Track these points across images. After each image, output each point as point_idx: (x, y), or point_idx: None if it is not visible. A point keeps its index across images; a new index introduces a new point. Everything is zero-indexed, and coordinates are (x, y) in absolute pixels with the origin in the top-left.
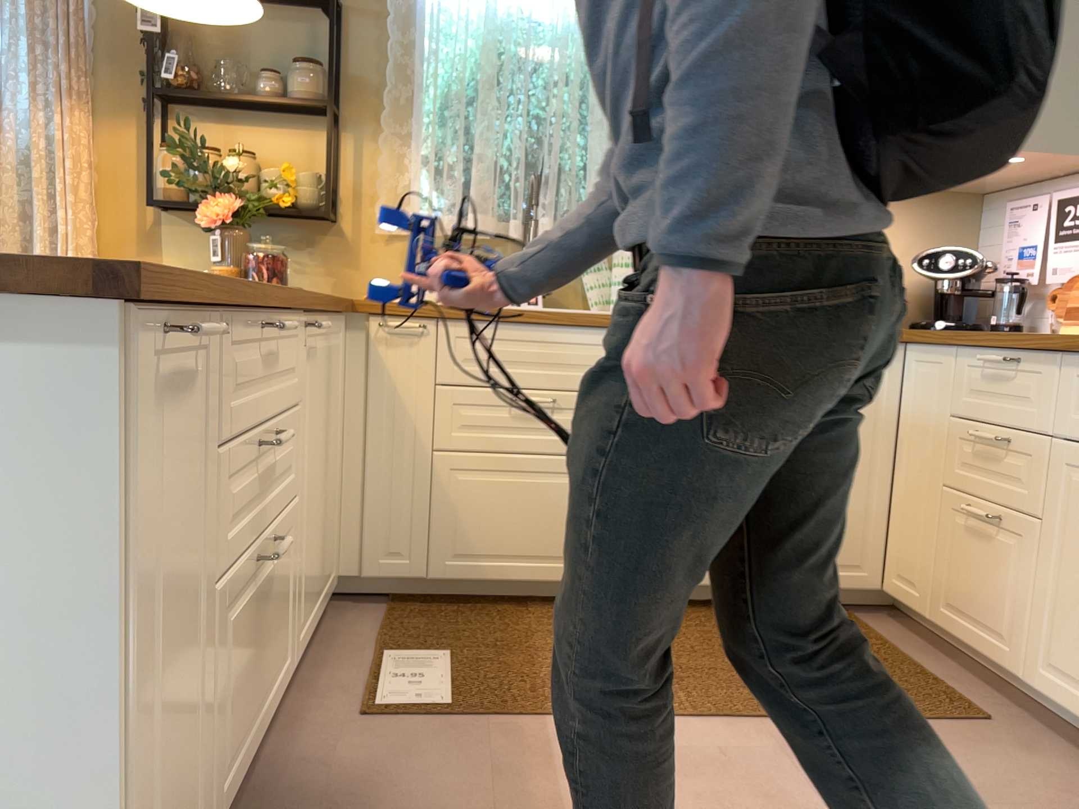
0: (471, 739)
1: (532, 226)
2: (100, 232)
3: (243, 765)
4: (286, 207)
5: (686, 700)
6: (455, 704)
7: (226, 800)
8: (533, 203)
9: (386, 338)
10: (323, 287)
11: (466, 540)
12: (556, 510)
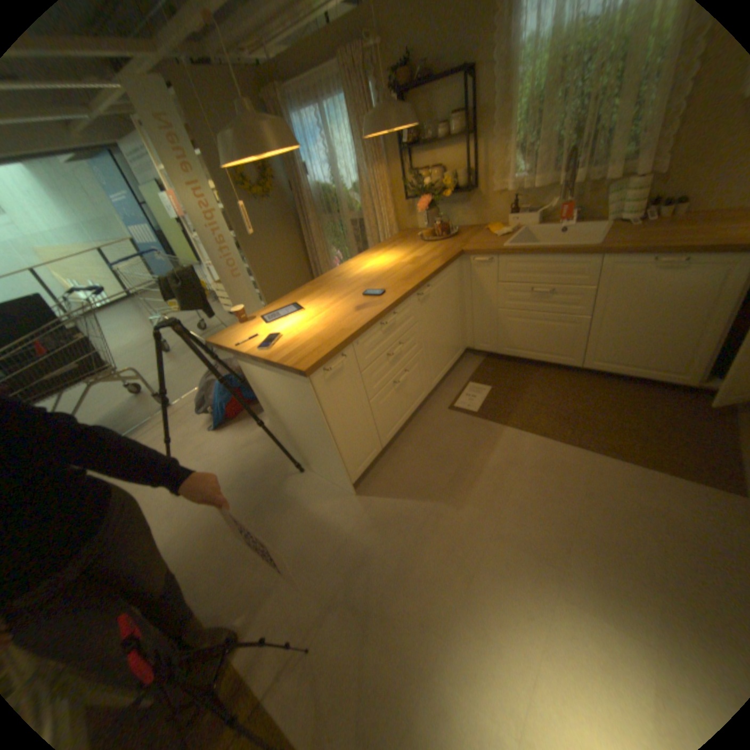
0: (476, 427)
1: (576, 171)
2: (395, 209)
3: (402, 425)
4: (455, 186)
5: (571, 434)
6: (479, 412)
7: (394, 434)
8: (579, 156)
9: (477, 264)
10: (472, 220)
11: (511, 342)
12: (552, 336)
